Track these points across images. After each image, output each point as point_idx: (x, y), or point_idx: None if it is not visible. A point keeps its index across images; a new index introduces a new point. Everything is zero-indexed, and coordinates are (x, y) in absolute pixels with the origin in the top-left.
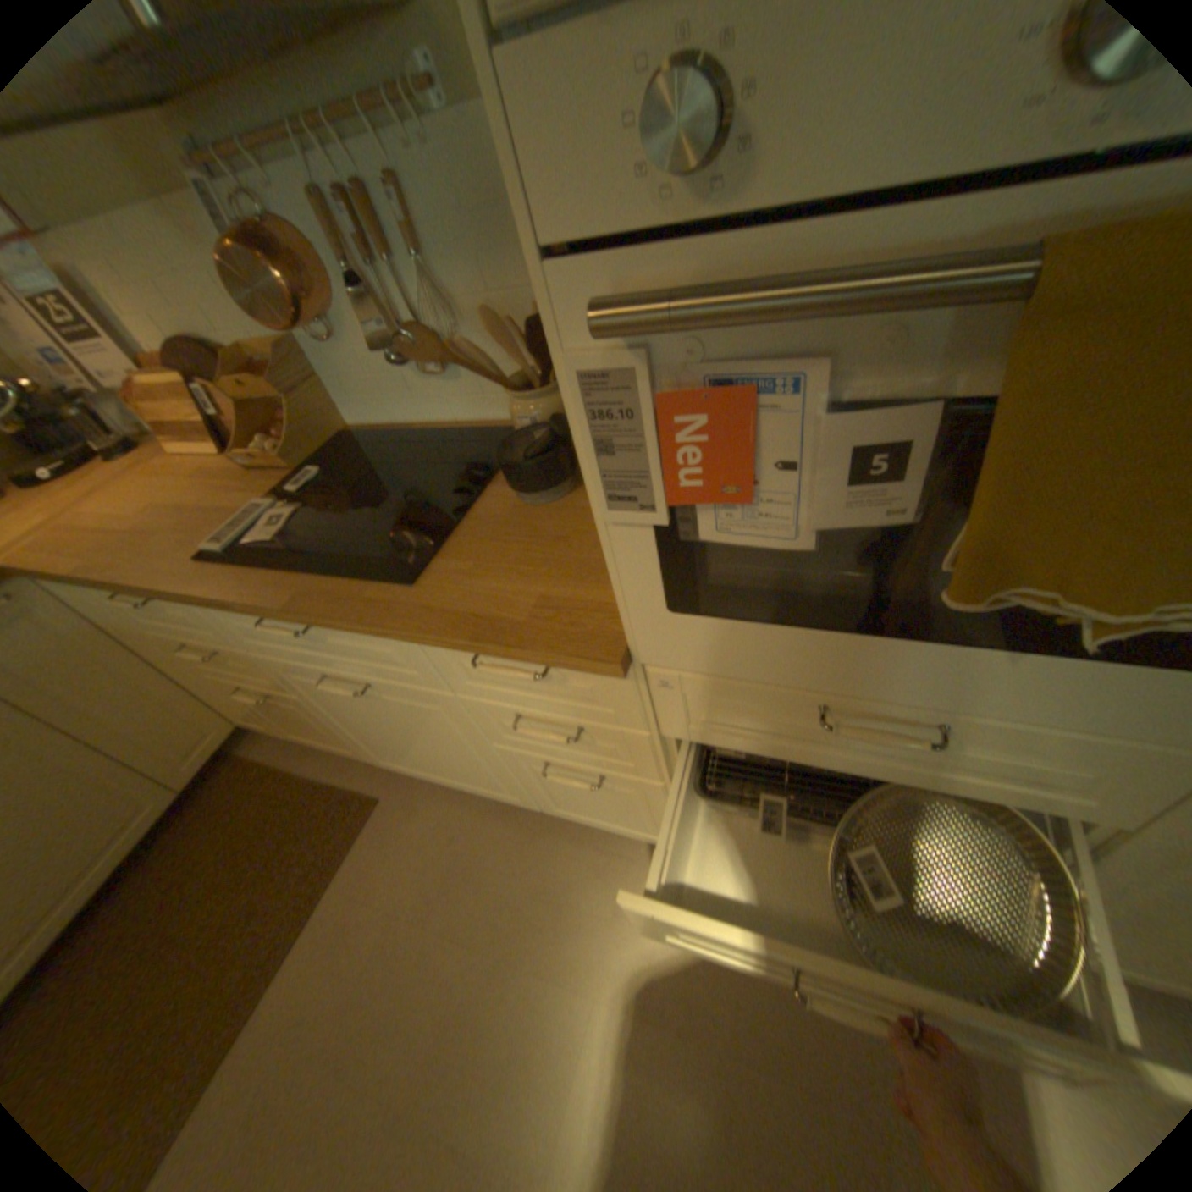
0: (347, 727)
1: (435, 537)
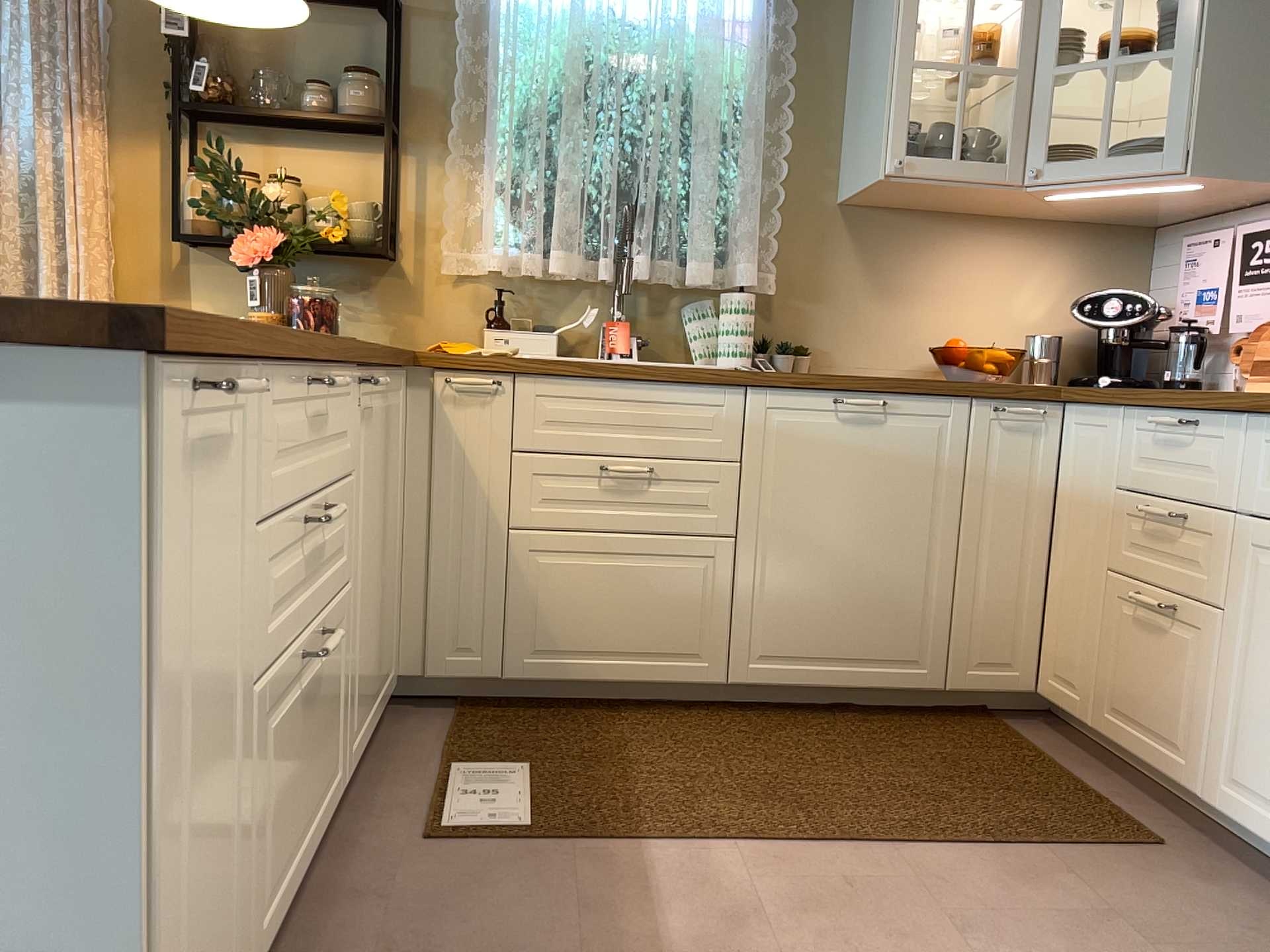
0: (1249, 686)
1: None
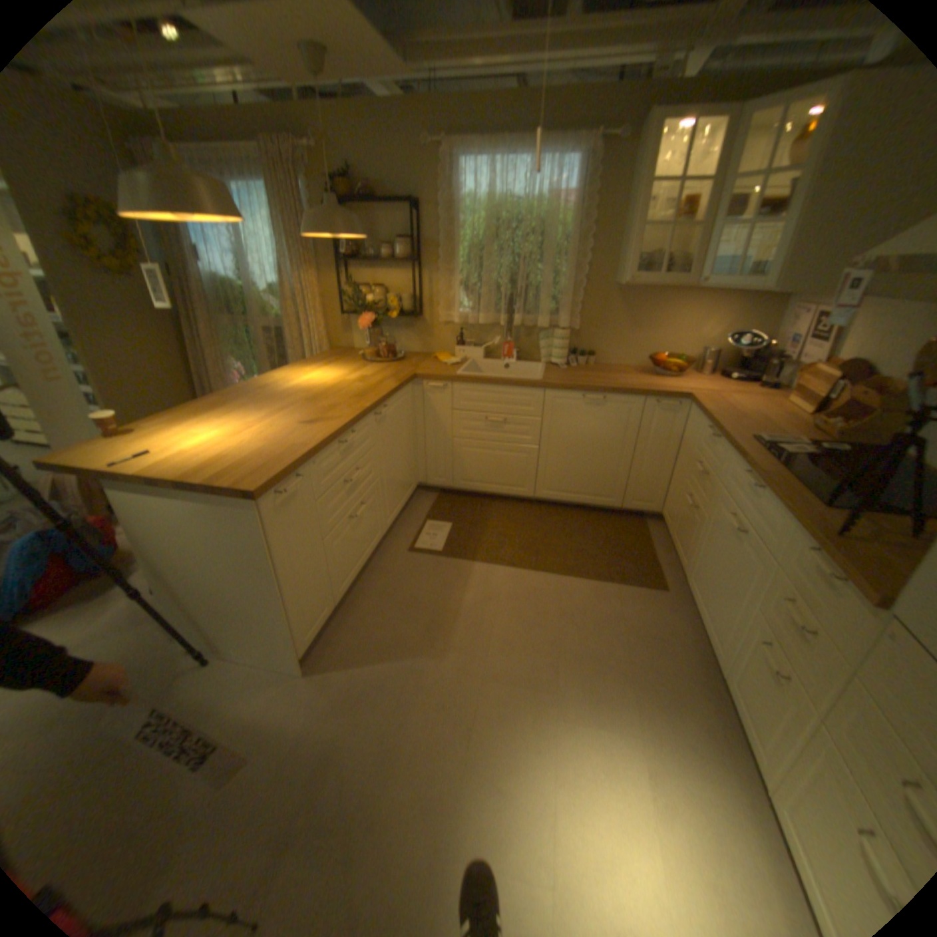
0: (705, 548)
1: (867, 512)
